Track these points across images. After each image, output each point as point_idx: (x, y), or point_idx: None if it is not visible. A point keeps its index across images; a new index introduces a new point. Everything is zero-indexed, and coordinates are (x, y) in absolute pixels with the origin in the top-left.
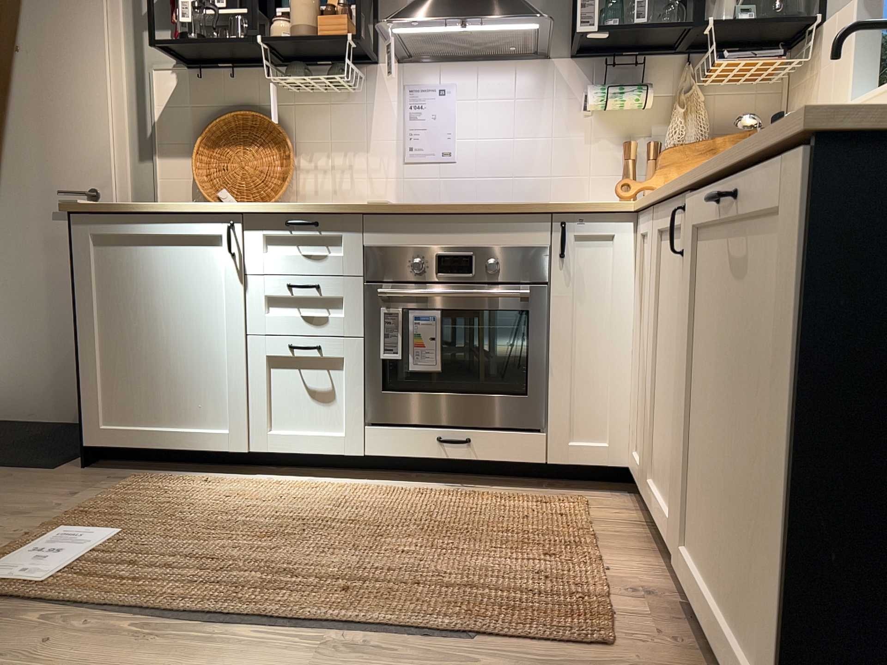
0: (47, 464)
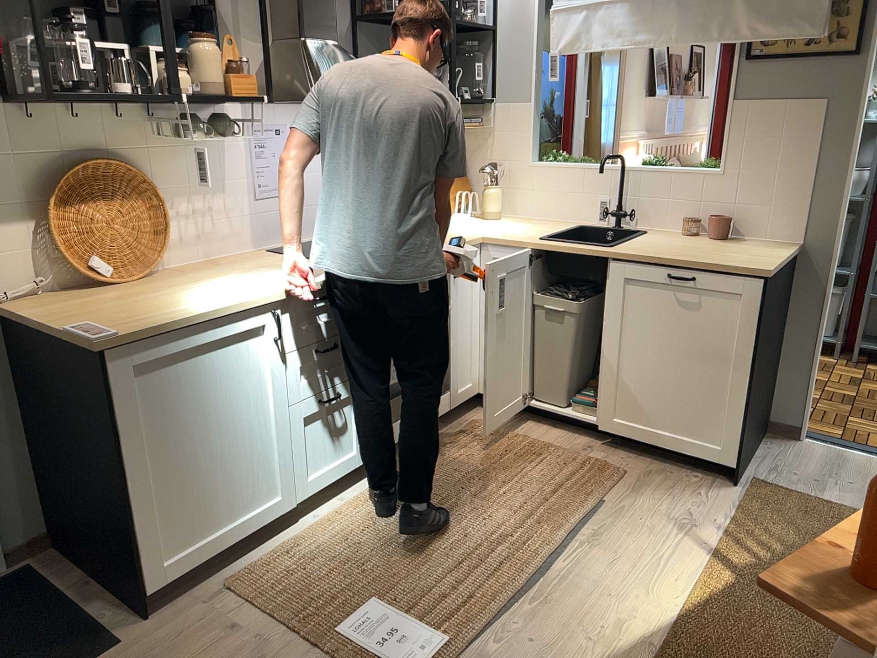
0: (96, 646)
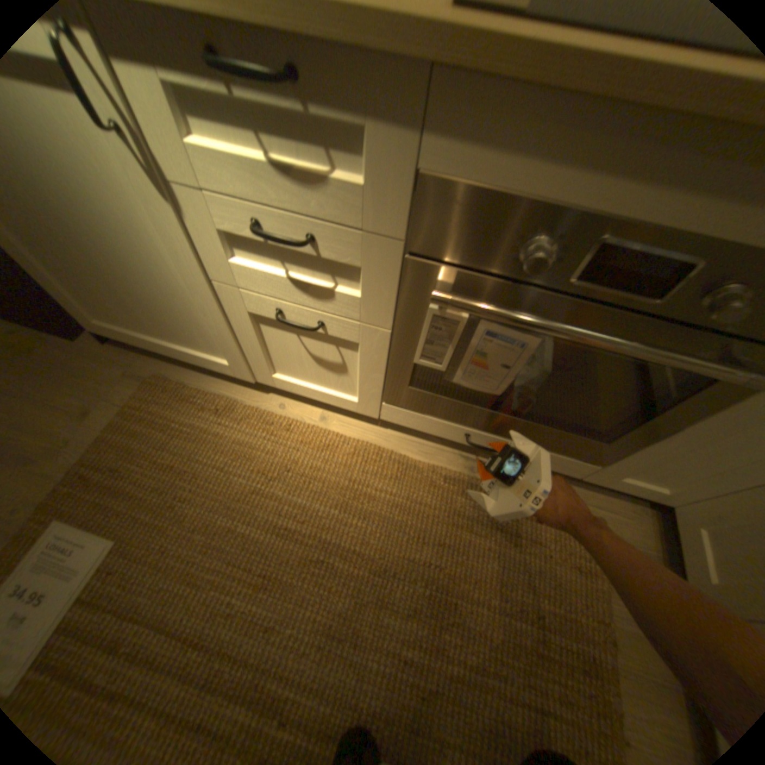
0: (67, 328)
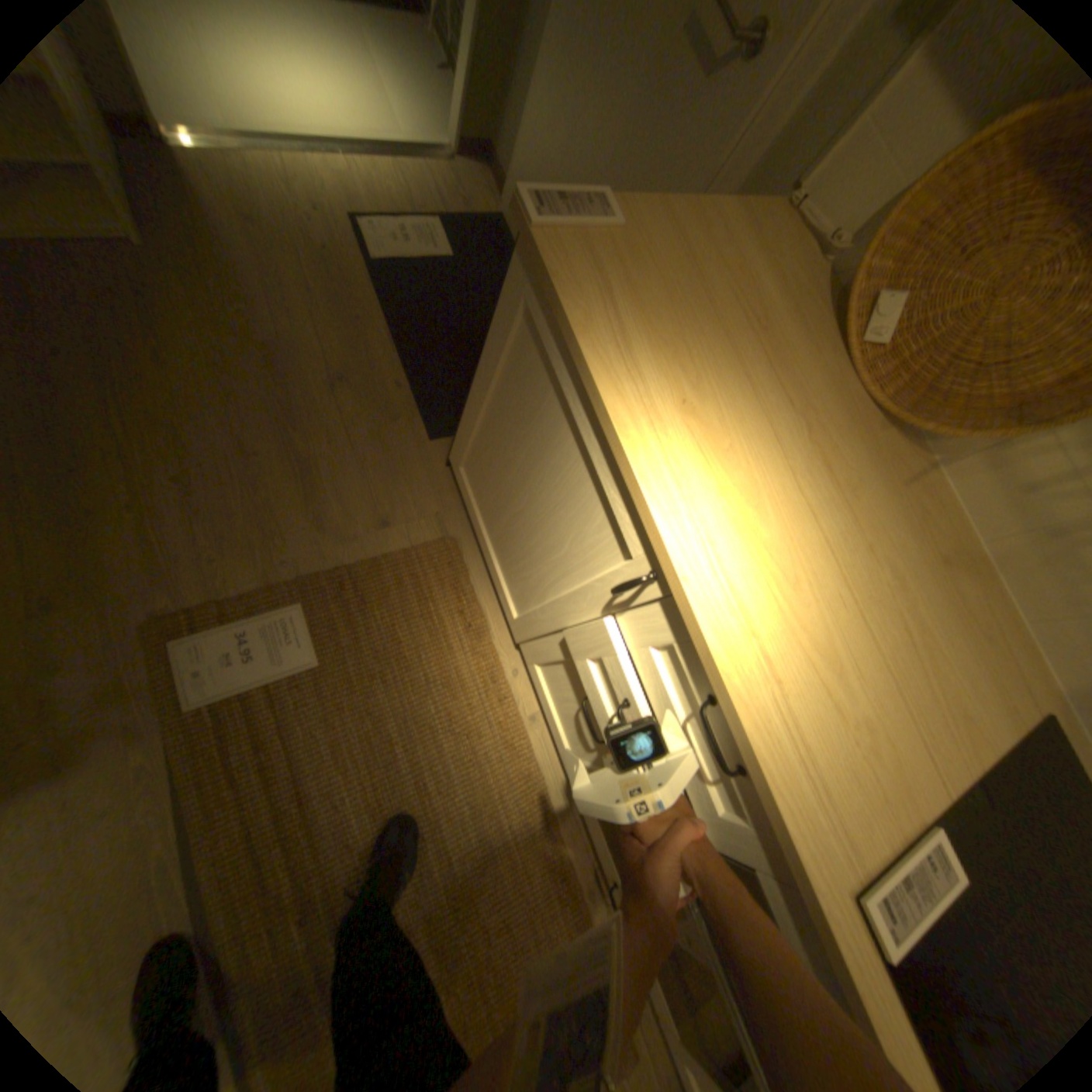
0: (436, 424)
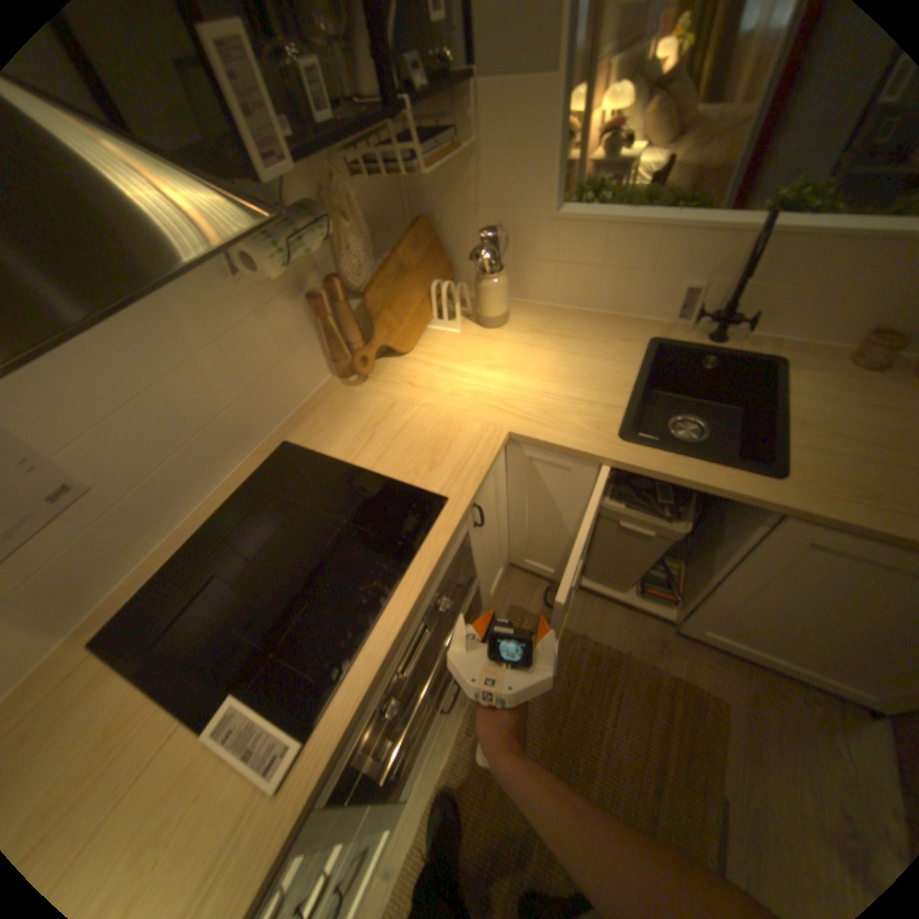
0: None
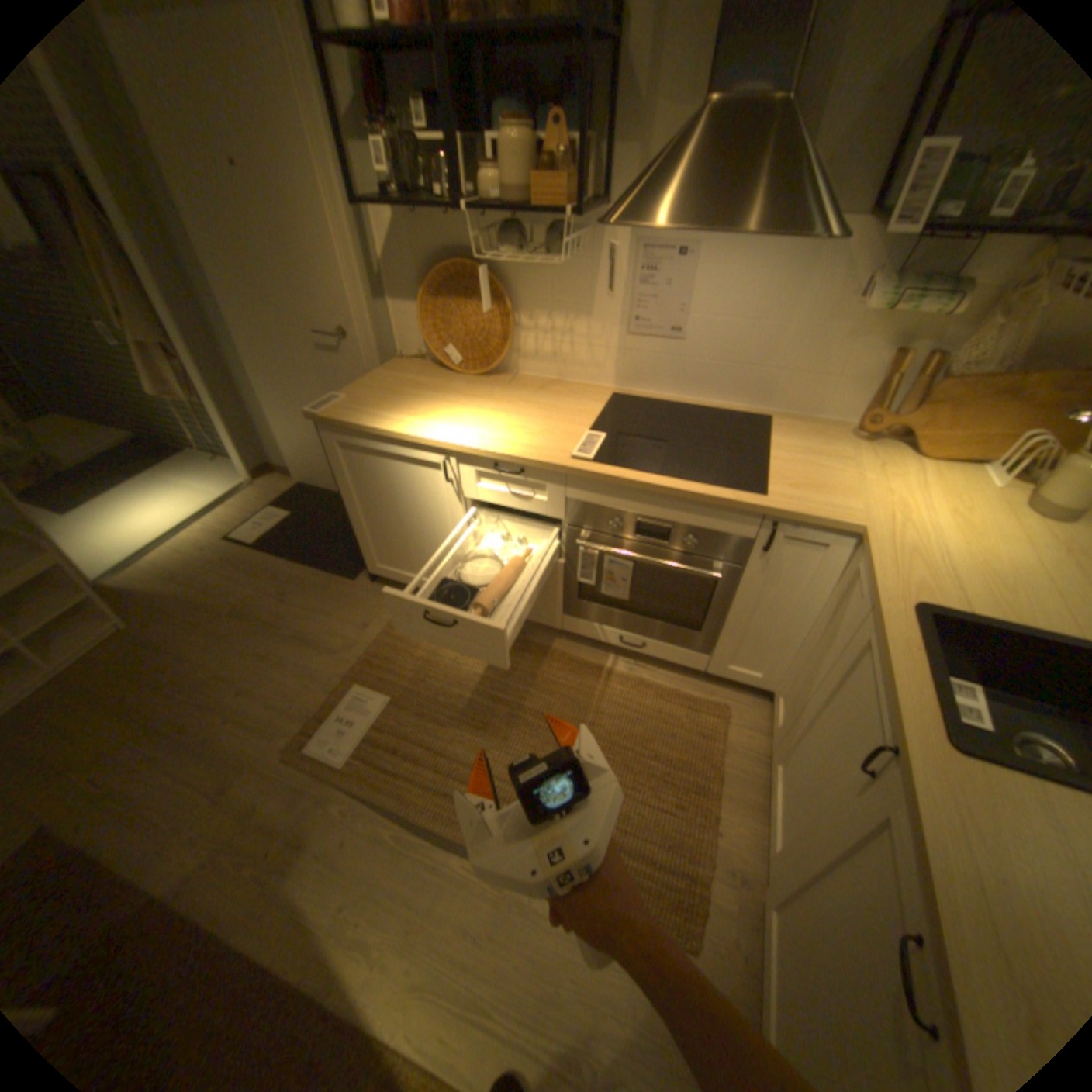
0: (348, 572)
